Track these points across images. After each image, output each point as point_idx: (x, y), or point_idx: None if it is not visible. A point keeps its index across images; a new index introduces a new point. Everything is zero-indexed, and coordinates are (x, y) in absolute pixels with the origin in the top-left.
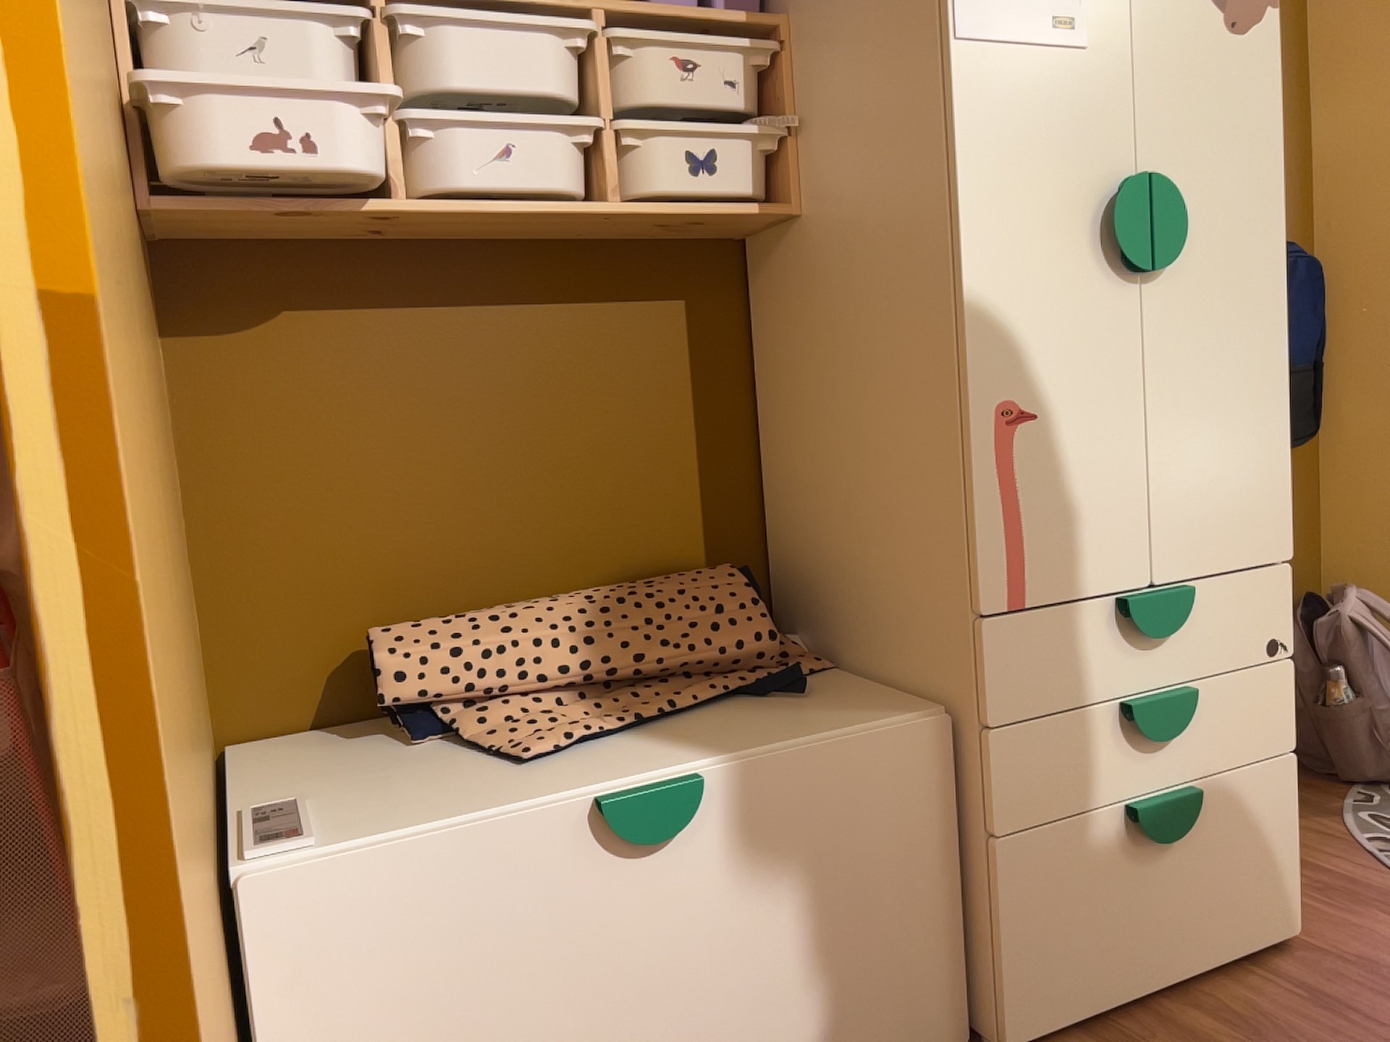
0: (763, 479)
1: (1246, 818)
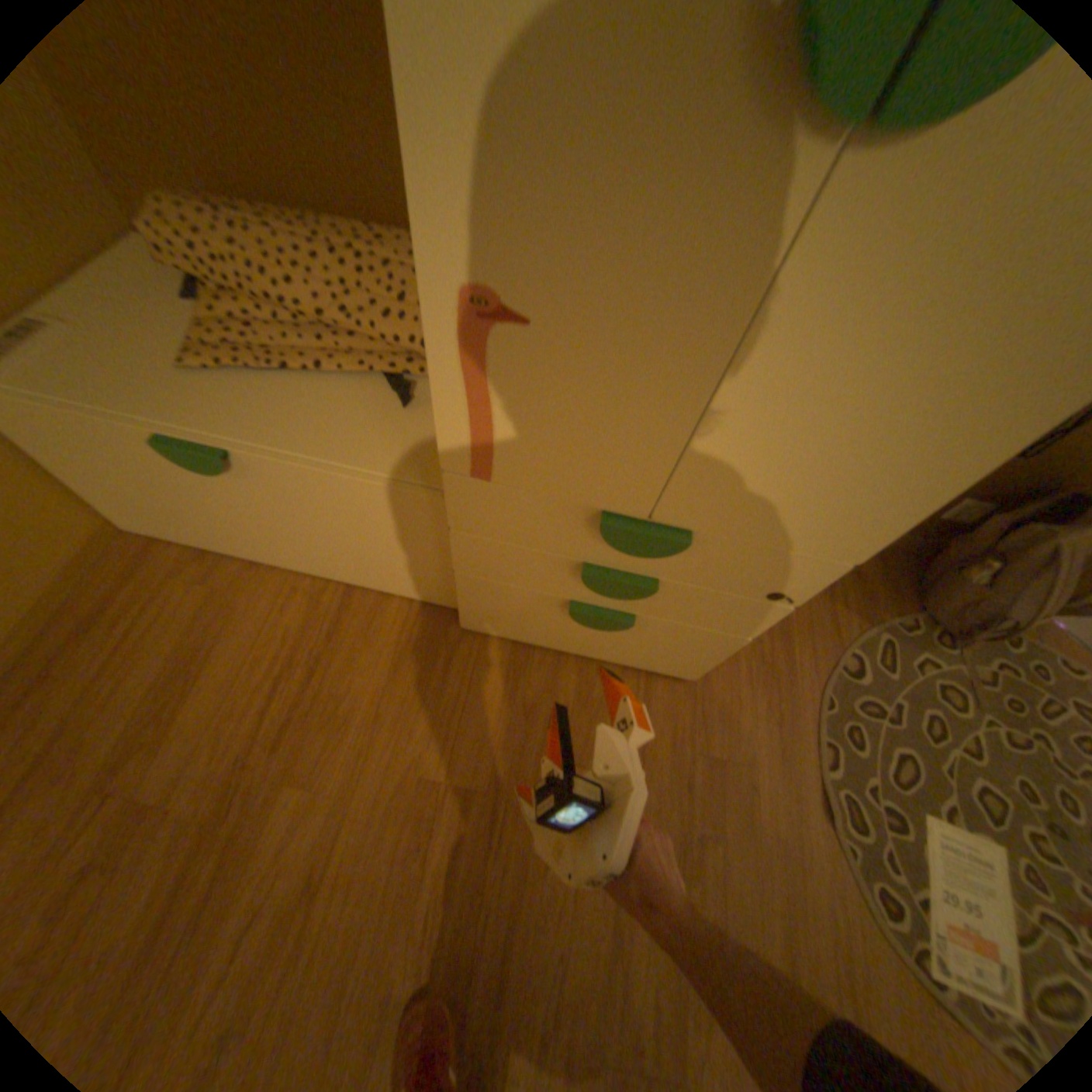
0: None
1: (676, 641)
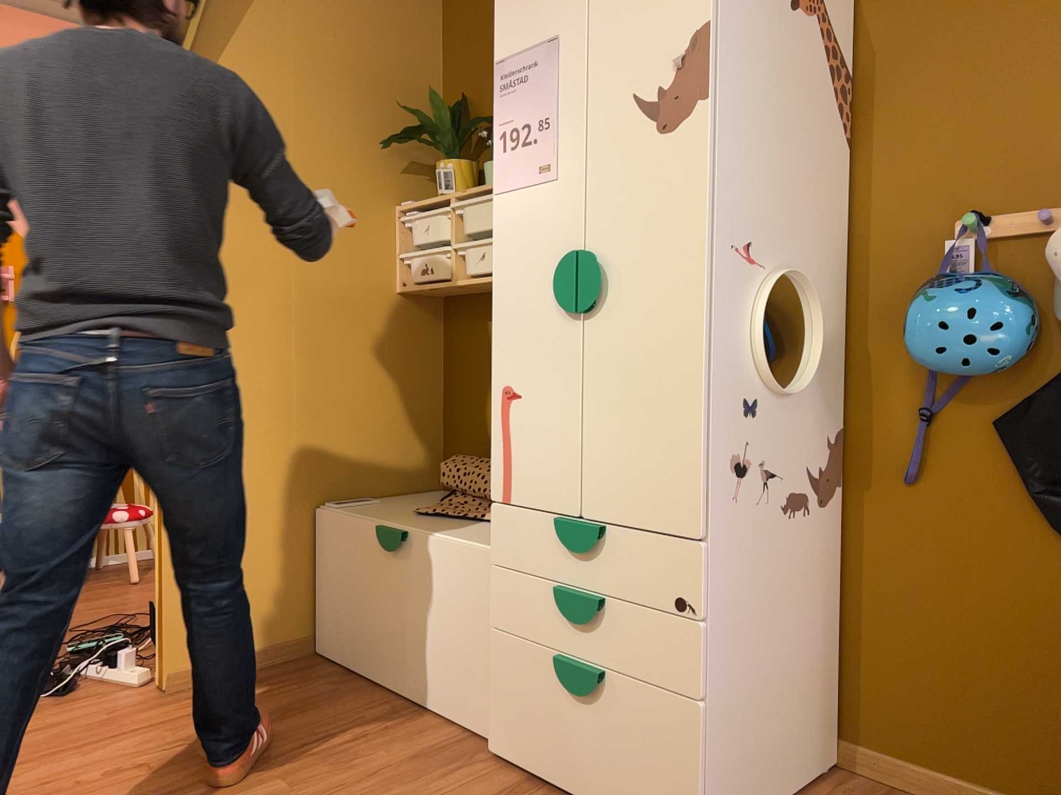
0: None
1: (647, 727)
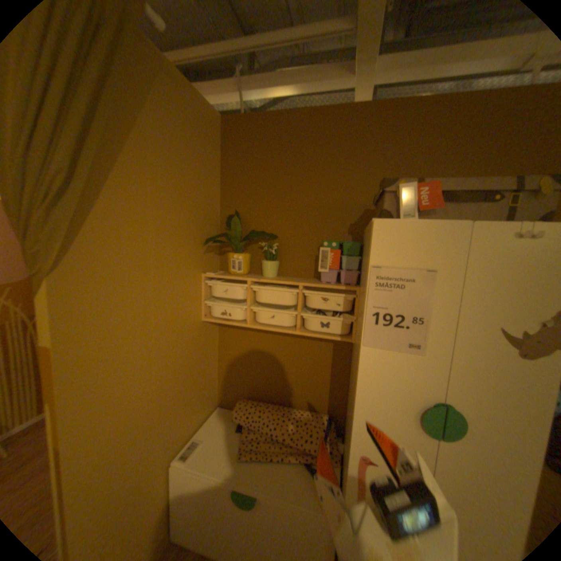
0: (348, 396)
1: None
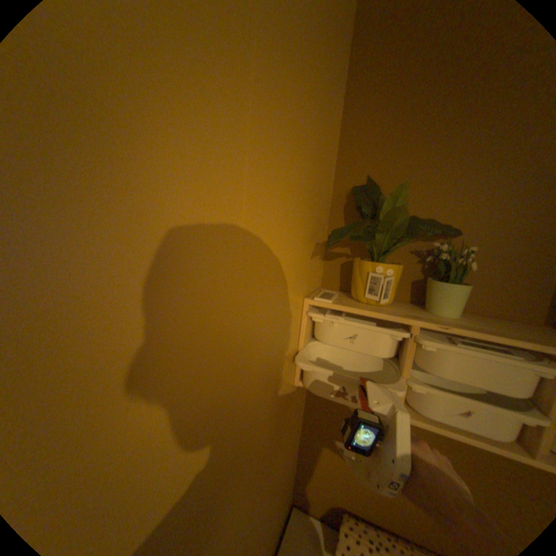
0: None
1: None
